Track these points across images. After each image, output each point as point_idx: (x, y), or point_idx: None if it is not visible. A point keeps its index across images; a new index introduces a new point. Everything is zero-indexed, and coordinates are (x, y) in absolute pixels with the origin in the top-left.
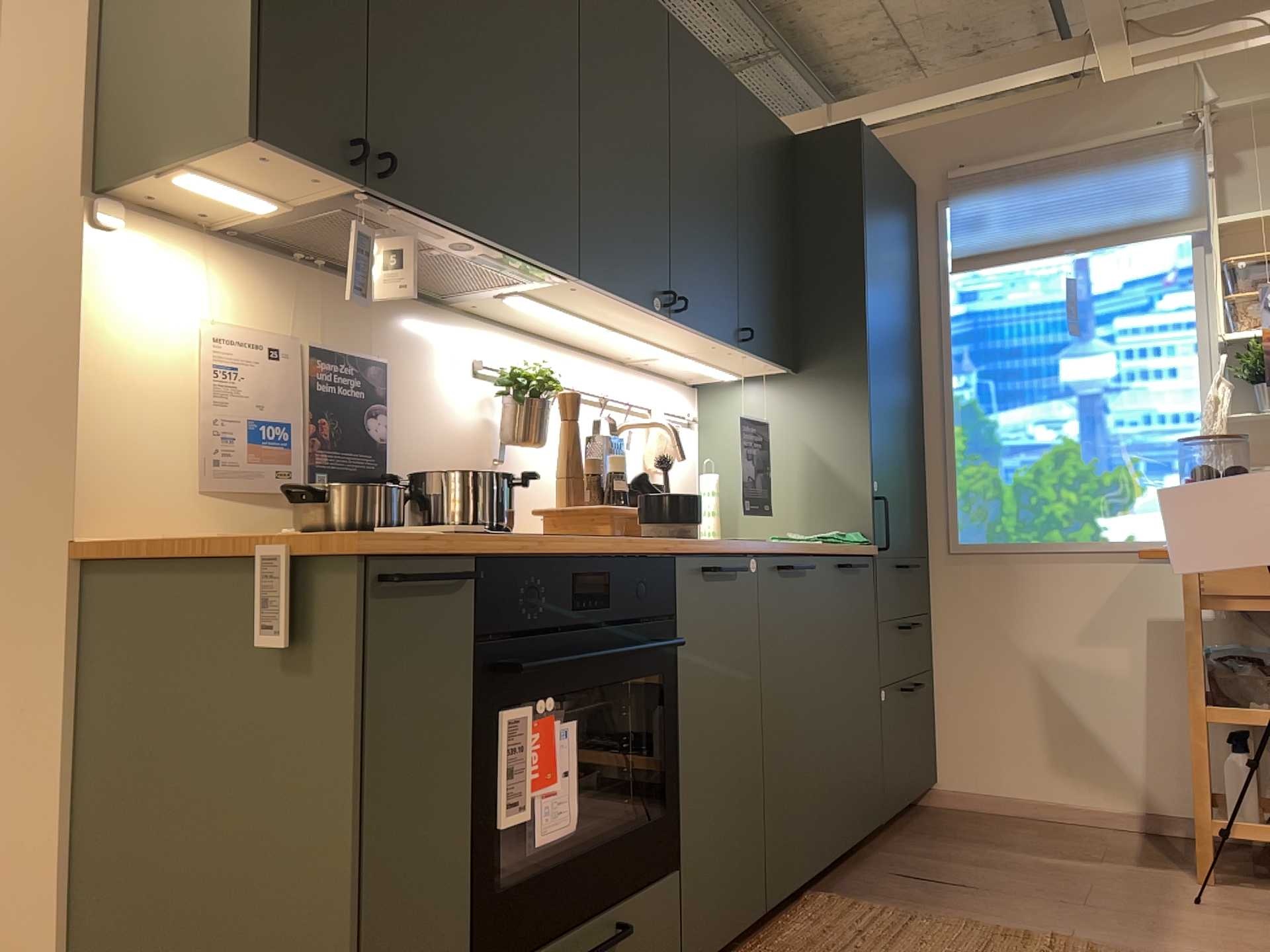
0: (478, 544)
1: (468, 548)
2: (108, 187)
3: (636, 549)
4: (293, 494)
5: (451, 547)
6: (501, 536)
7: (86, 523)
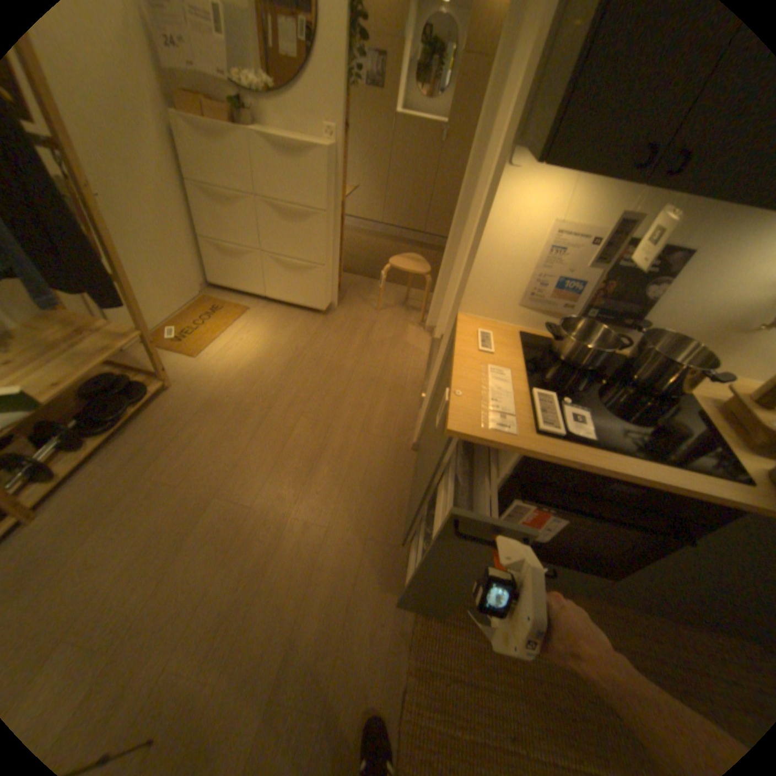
0: (530, 454)
1: (531, 448)
2: (522, 138)
3: (705, 491)
4: (561, 321)
5: (510, 449)
6: (573, 445)
7: (463, 307)
